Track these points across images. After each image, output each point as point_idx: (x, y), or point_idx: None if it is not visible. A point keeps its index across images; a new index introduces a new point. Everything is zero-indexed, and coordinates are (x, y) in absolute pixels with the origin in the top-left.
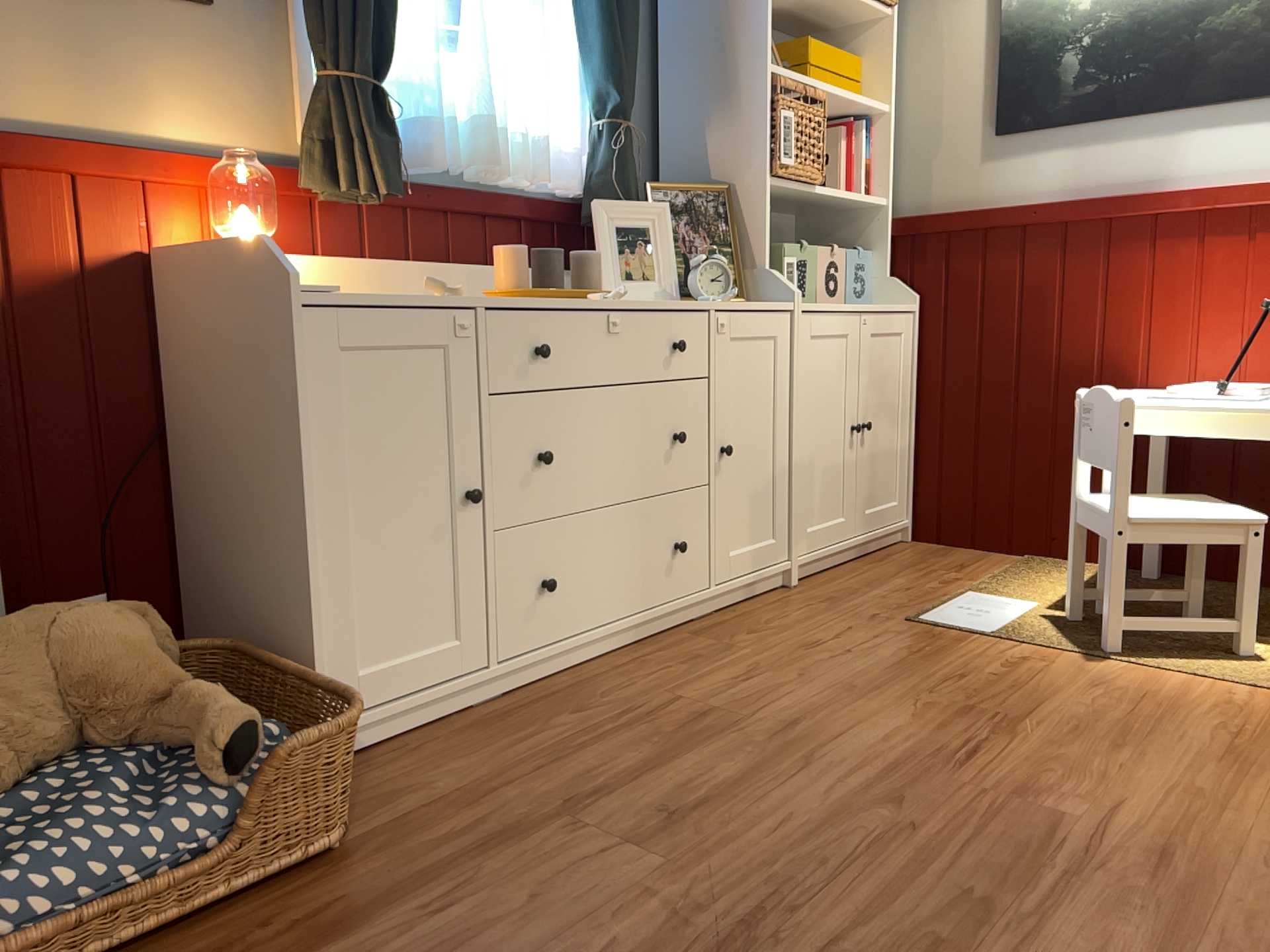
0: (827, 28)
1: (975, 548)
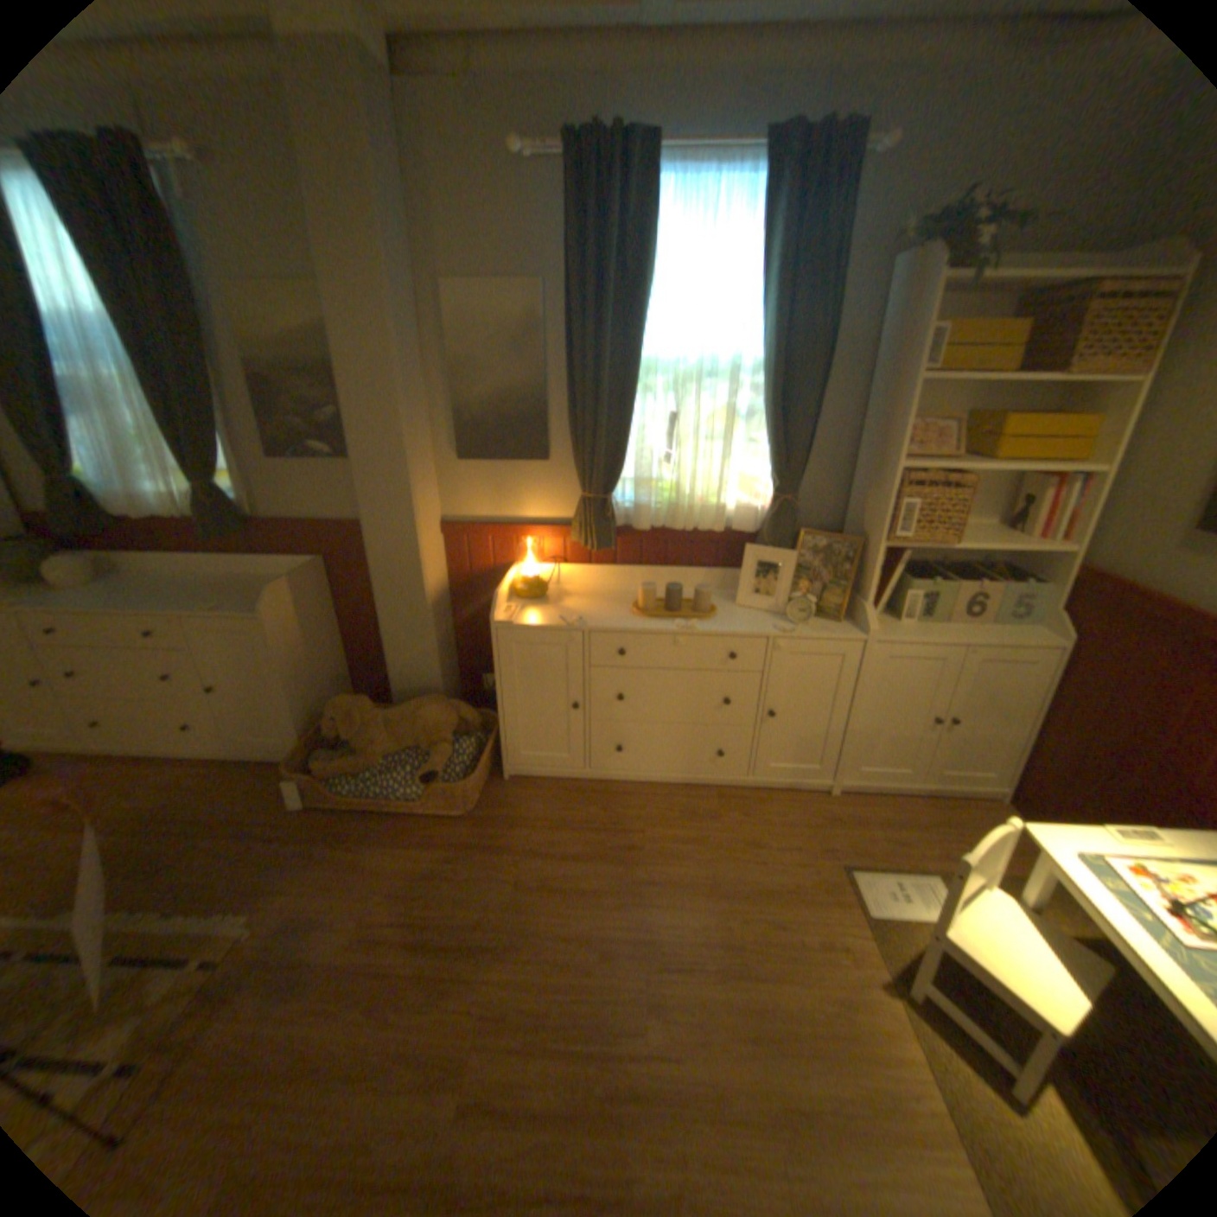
0: (1081, 382)
1: None
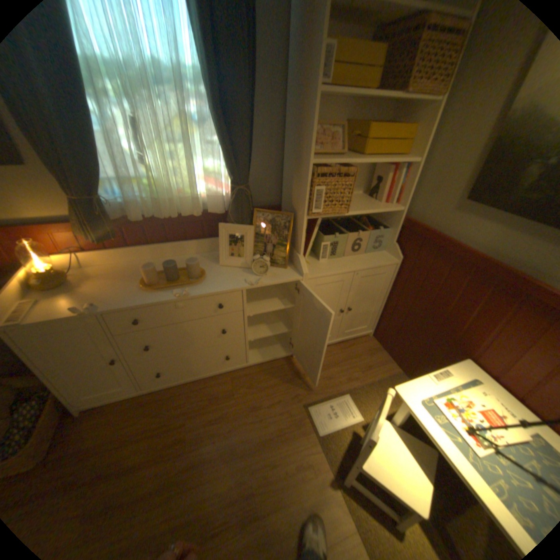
0: (407, 100)
1: (389, 356)
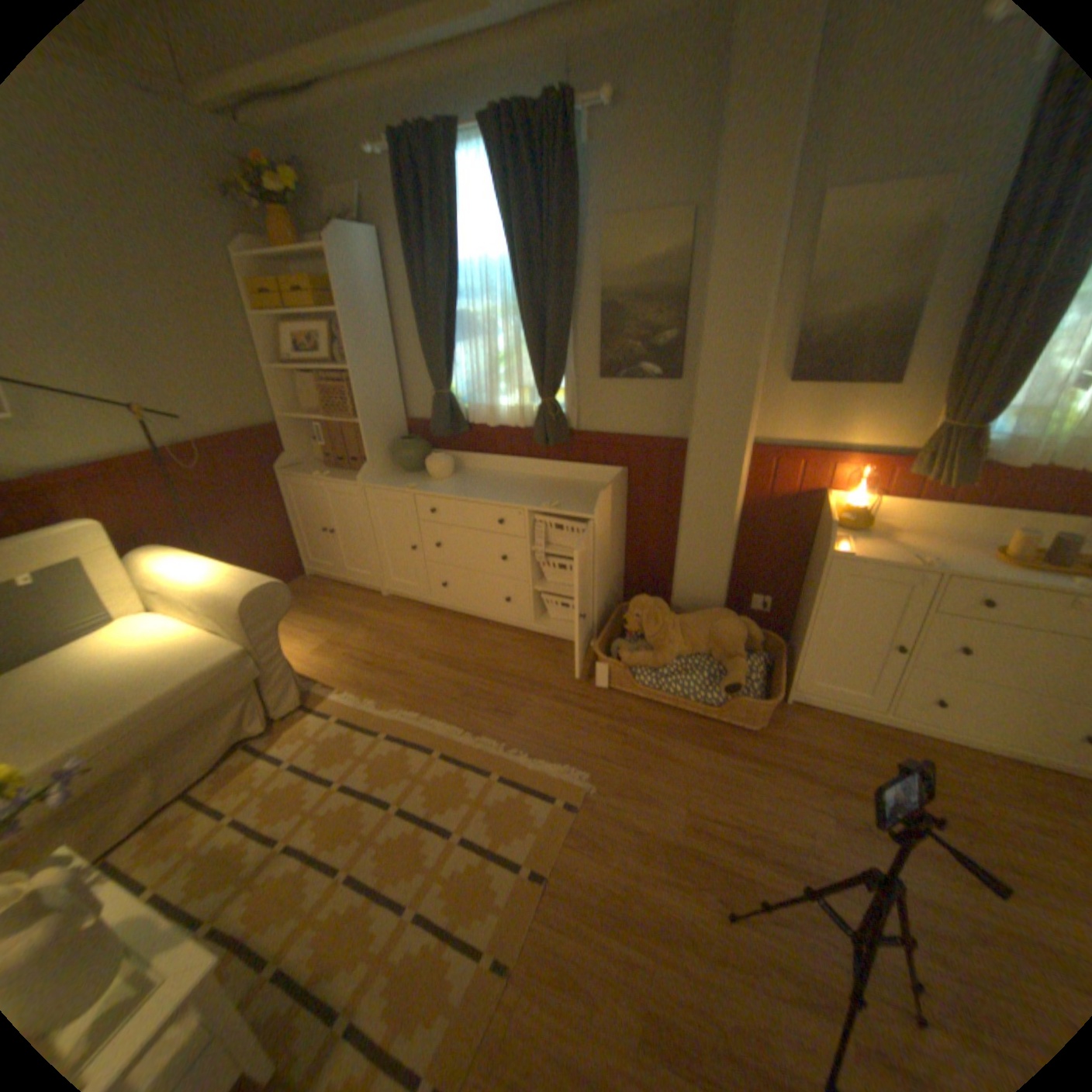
0: None
1: None
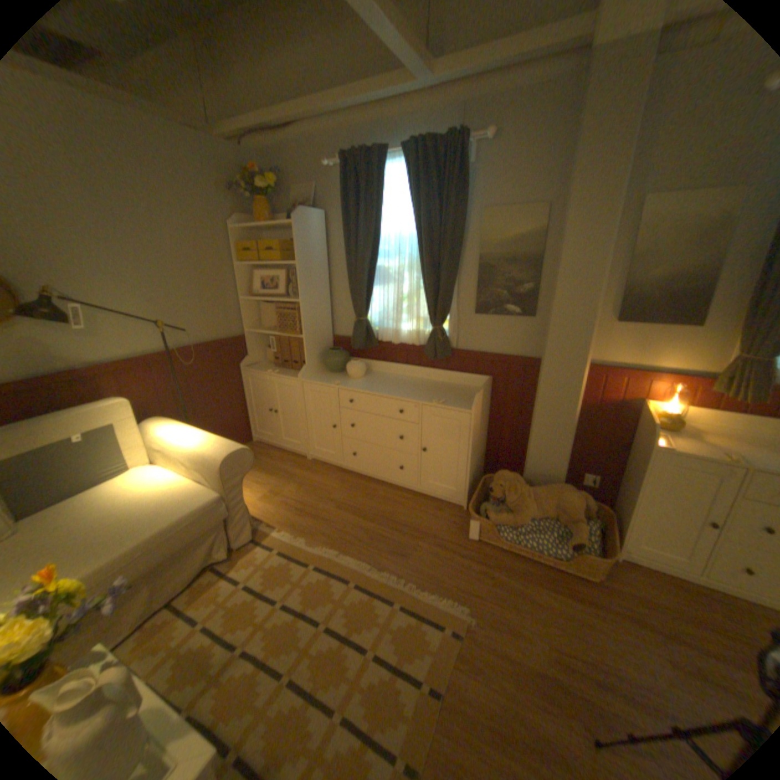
0: None
1: None
